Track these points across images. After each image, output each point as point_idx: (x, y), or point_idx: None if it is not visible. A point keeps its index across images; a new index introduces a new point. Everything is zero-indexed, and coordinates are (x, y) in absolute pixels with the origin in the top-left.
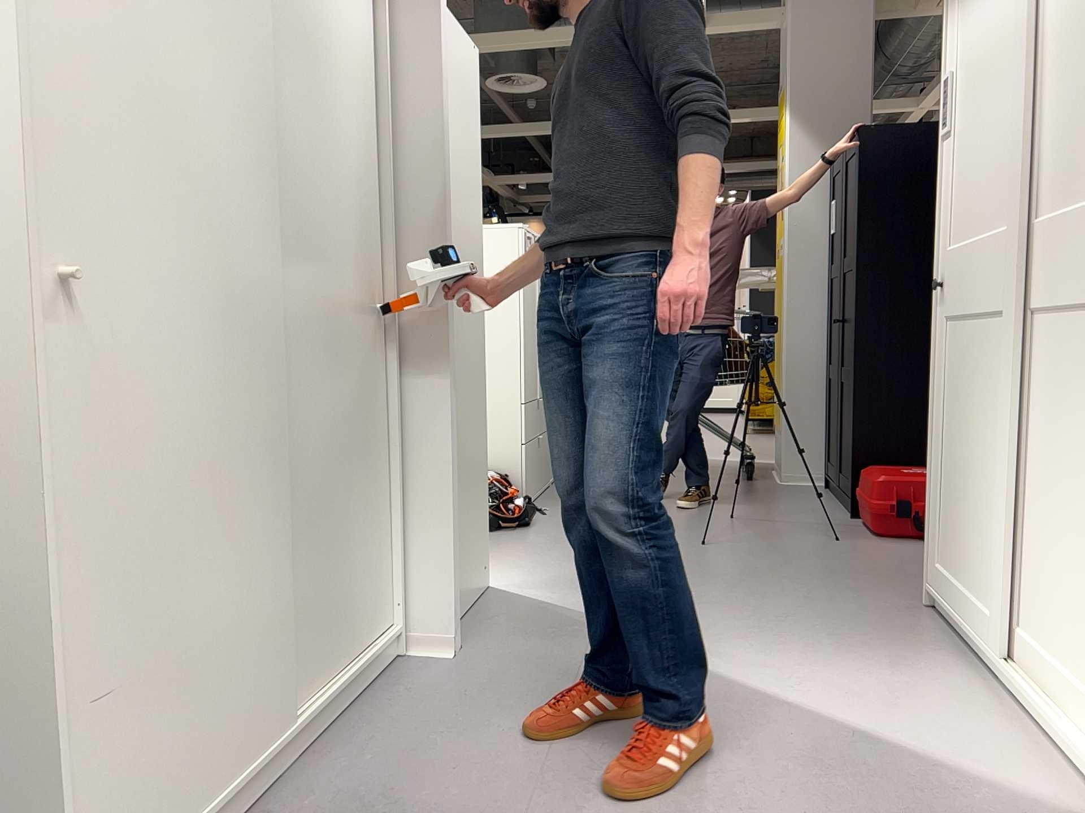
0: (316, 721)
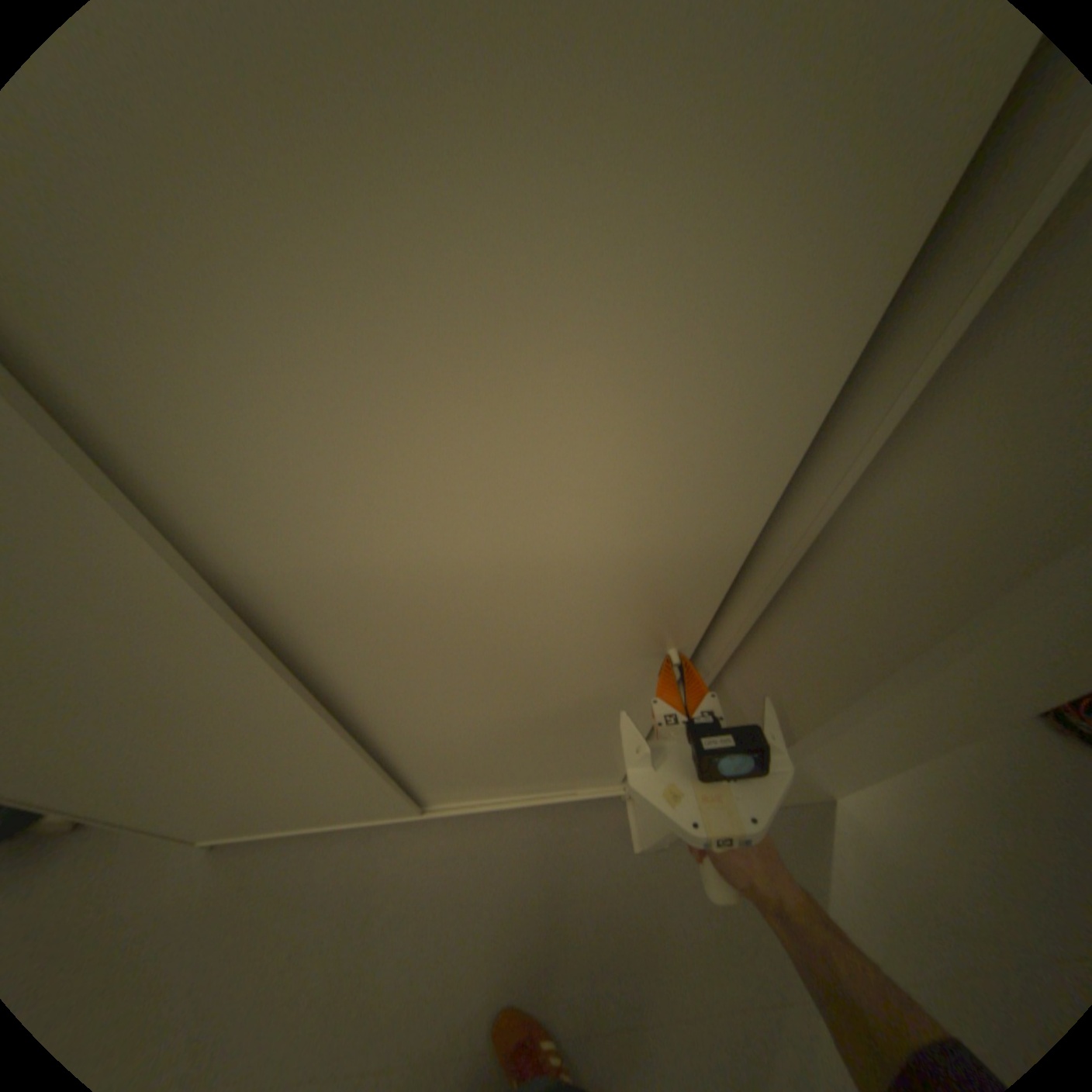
0: (456, 815)
